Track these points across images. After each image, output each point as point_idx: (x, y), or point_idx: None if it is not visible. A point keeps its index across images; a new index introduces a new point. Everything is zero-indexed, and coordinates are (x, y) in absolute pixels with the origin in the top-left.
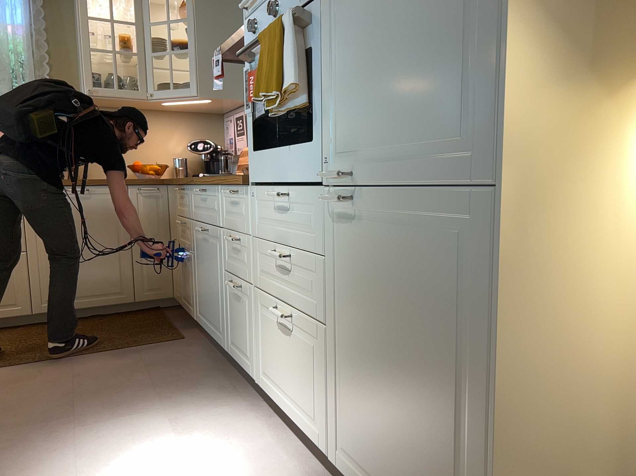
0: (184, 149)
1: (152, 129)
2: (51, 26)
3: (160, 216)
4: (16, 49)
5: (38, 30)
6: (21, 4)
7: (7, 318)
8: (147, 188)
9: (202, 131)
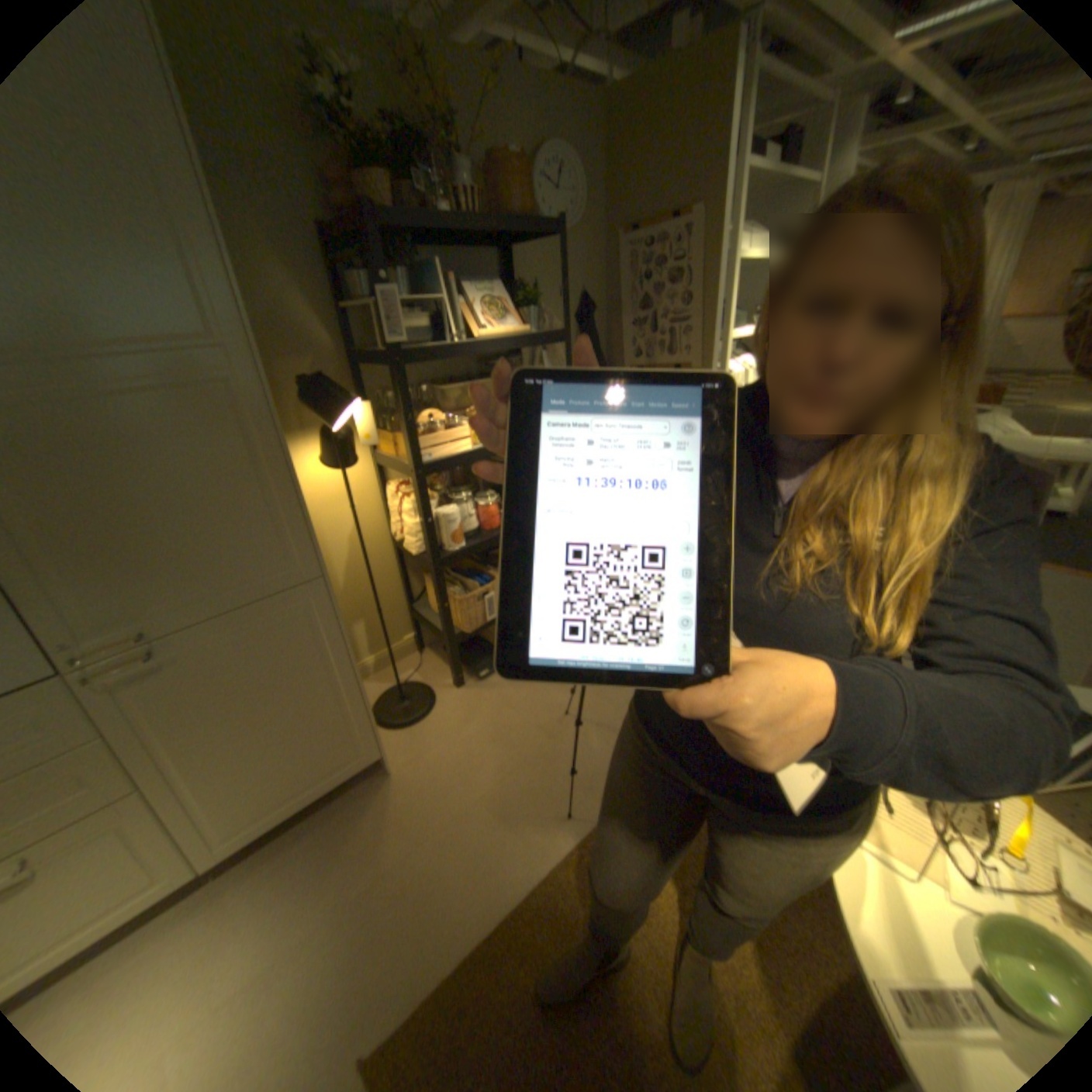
0: None
1: None
2: None
3: None
4: None
5: None
6: None
7: None
8: None
9: None
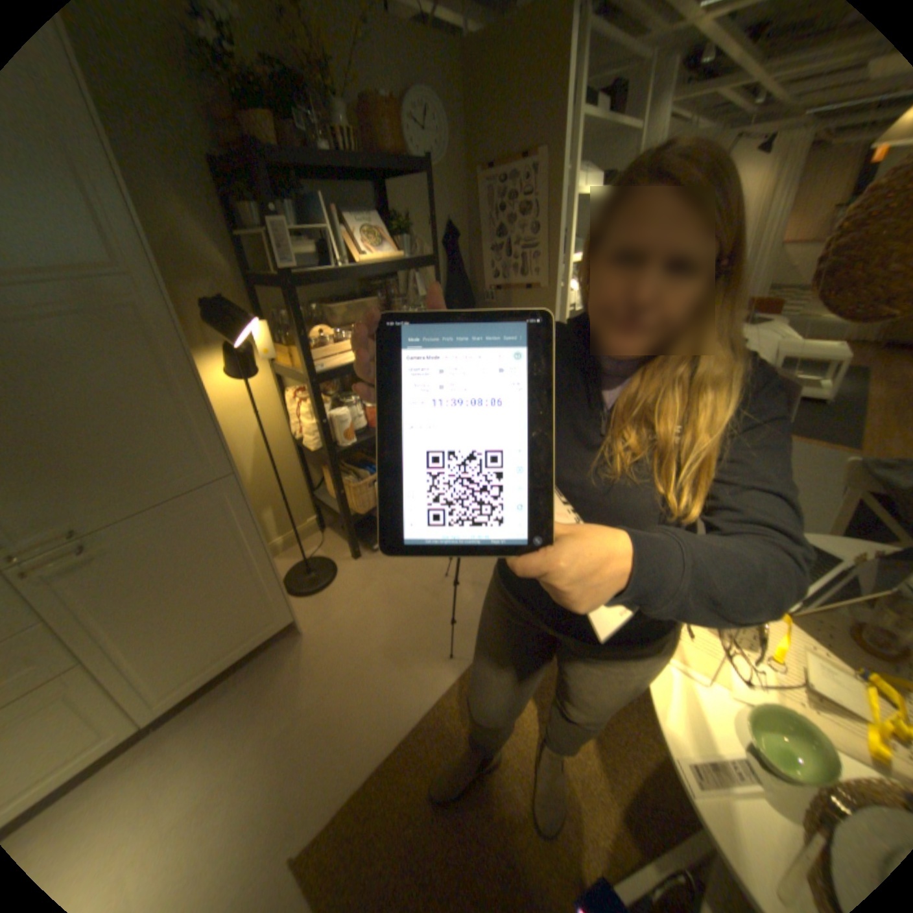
0: None
1: None
2: None
3: None
4: None
5: None
6: None
7: None
8: None
9: None
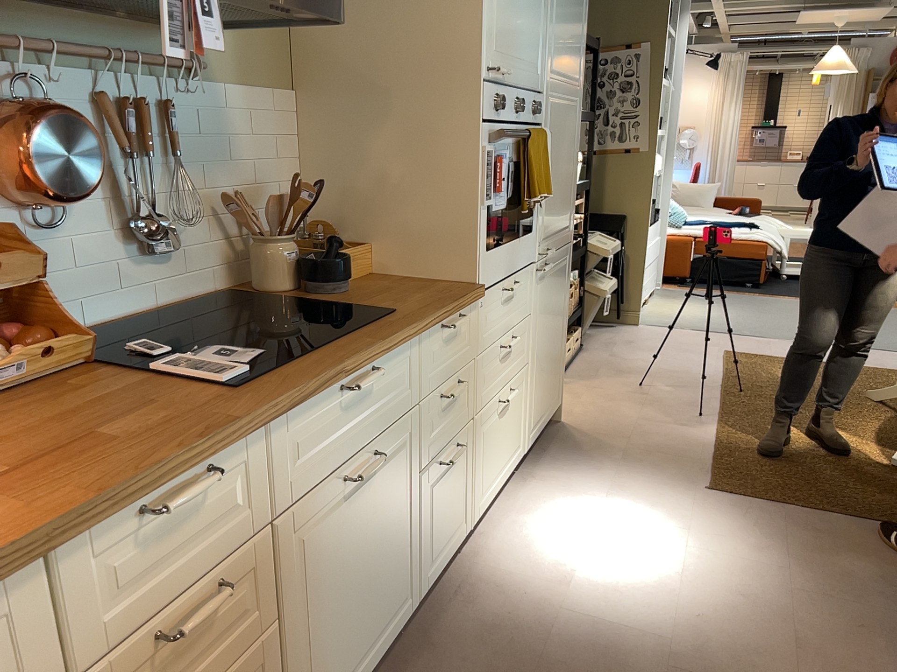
0: None
1: None
2: None
3: None
4: None
5: None
6: None
7: None
8: None
9: None
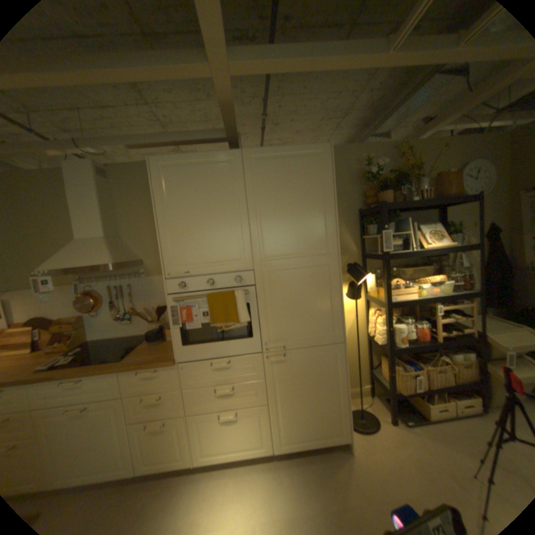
0: None
1: None
2: None
3: None
4: None
5: None
6: None
7: None
8: None
9: None
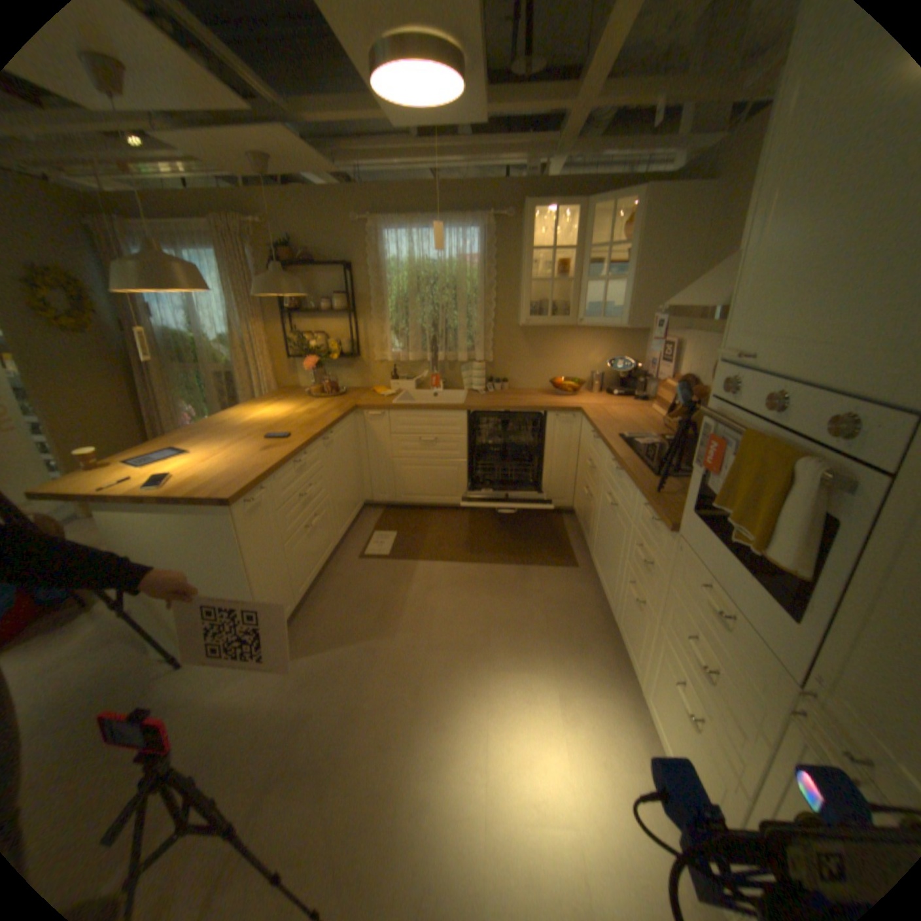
0: (602, 362)
1: (575, 343)
2: (500, 251)
3: (571, 440)
4: (471, 279)
5: (489, 258)
6: (478, 236)
7: (451, 504)
8: (564, 417)
9: (623, 343)
